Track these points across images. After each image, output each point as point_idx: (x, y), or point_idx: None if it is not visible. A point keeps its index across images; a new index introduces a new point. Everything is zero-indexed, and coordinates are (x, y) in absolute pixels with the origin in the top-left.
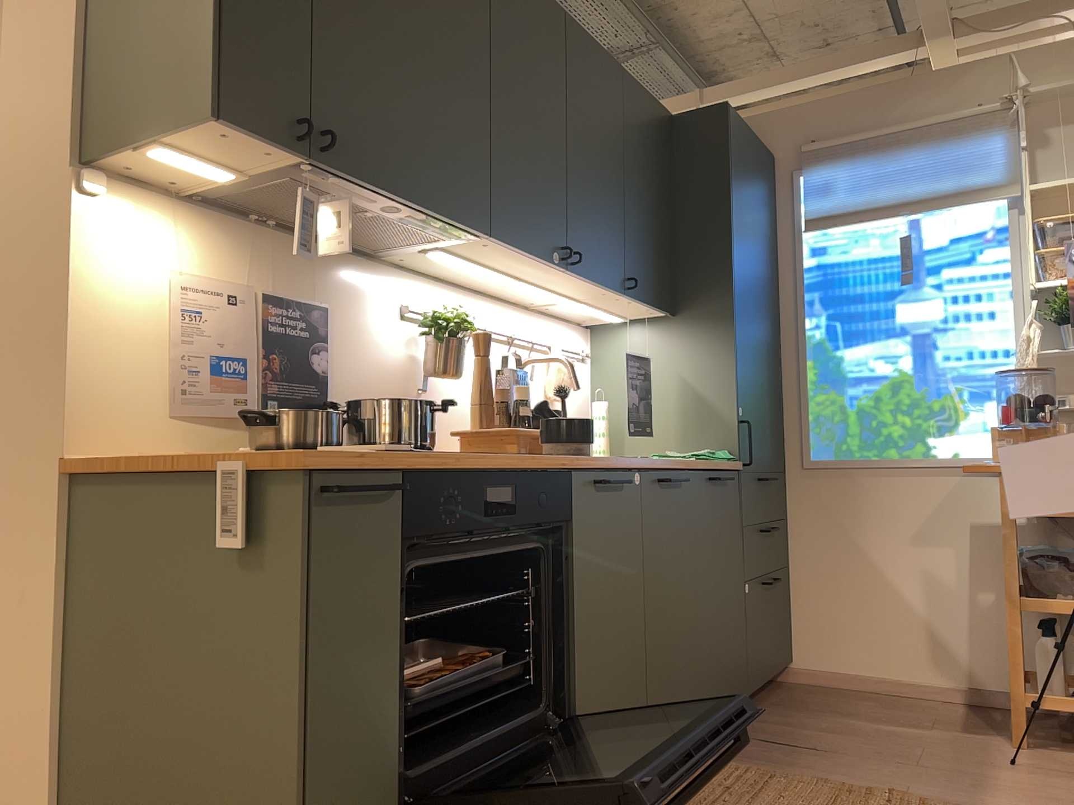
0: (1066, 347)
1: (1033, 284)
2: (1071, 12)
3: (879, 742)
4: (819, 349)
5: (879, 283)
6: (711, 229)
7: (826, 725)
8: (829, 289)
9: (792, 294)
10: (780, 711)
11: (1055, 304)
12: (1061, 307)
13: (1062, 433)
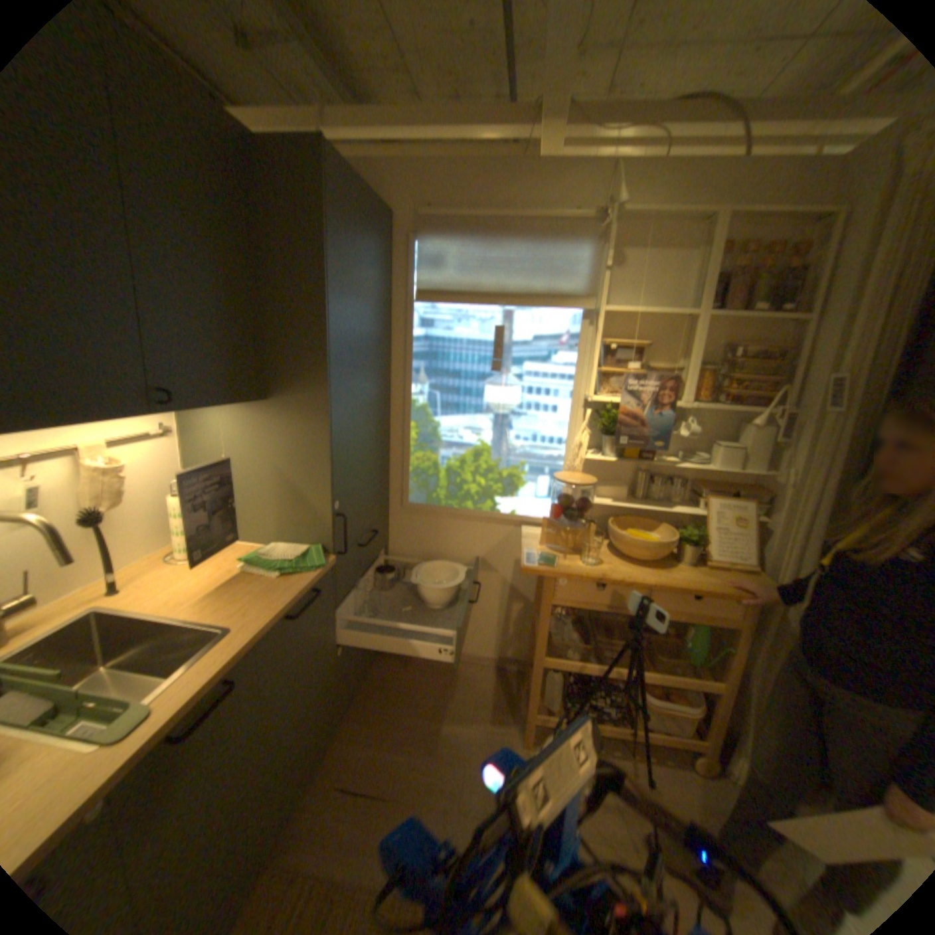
0: (605, 453)
1: (593, 398)
2: (672, 127)
3: (433, 768)
4: (420, 414)
5: (475, 365)
6: (304, 308)
7: (397, 741)
8: (433, 363)
9: (402, 360)
10: (366, 717)
11: (606, 421)
12: (610, 425)
13: (592, 531)
